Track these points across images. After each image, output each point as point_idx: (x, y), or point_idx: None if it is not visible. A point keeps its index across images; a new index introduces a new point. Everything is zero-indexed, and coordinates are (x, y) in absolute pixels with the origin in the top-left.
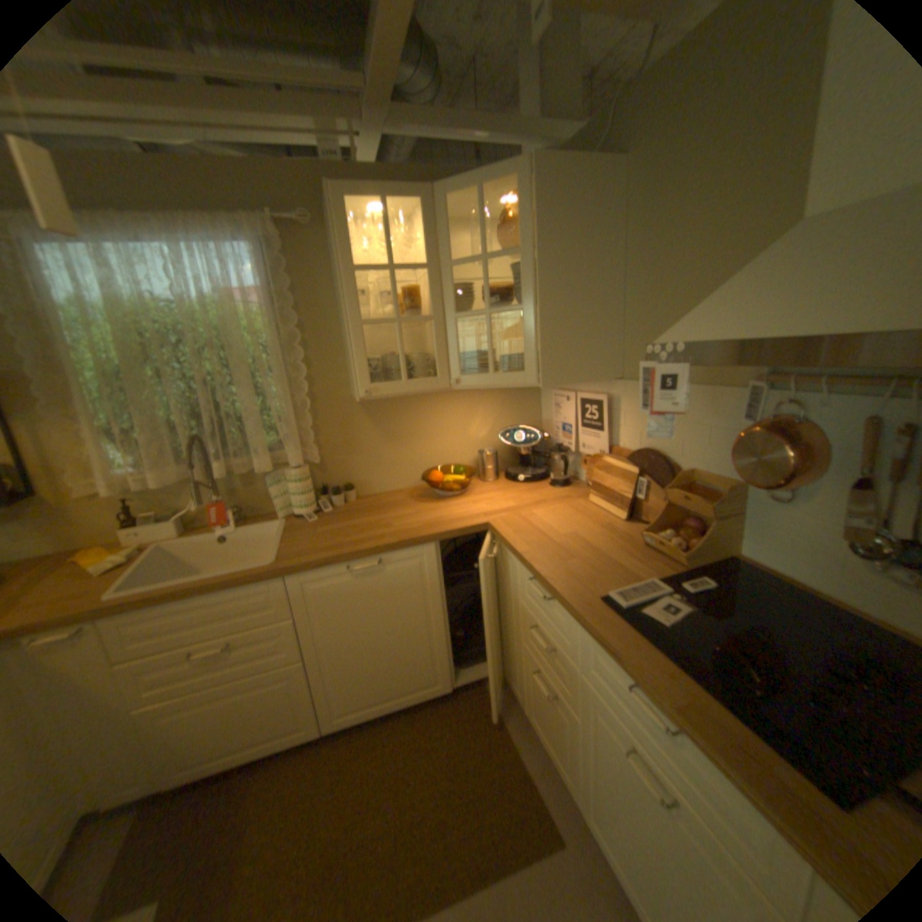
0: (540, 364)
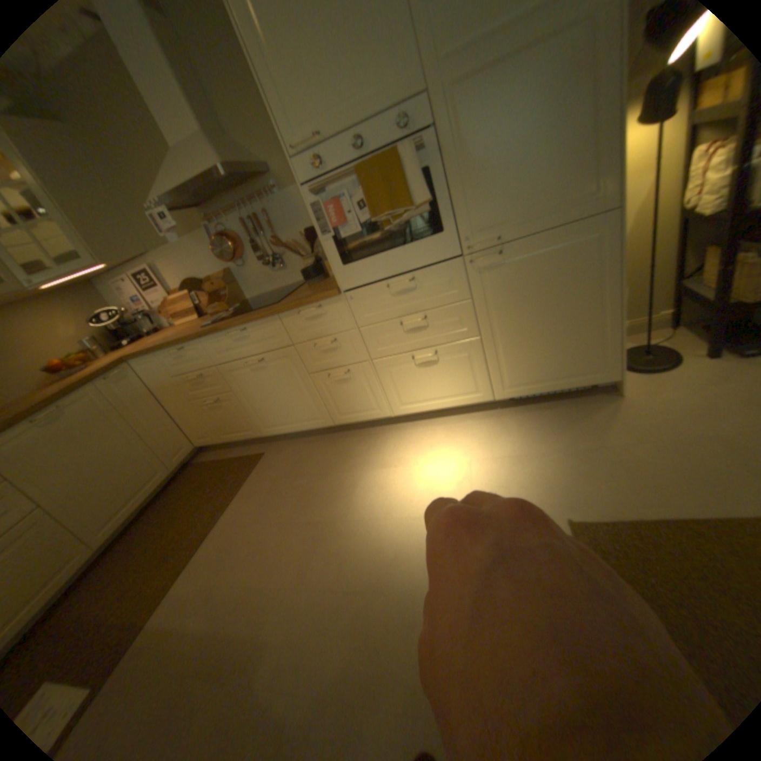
0: (90, 250)
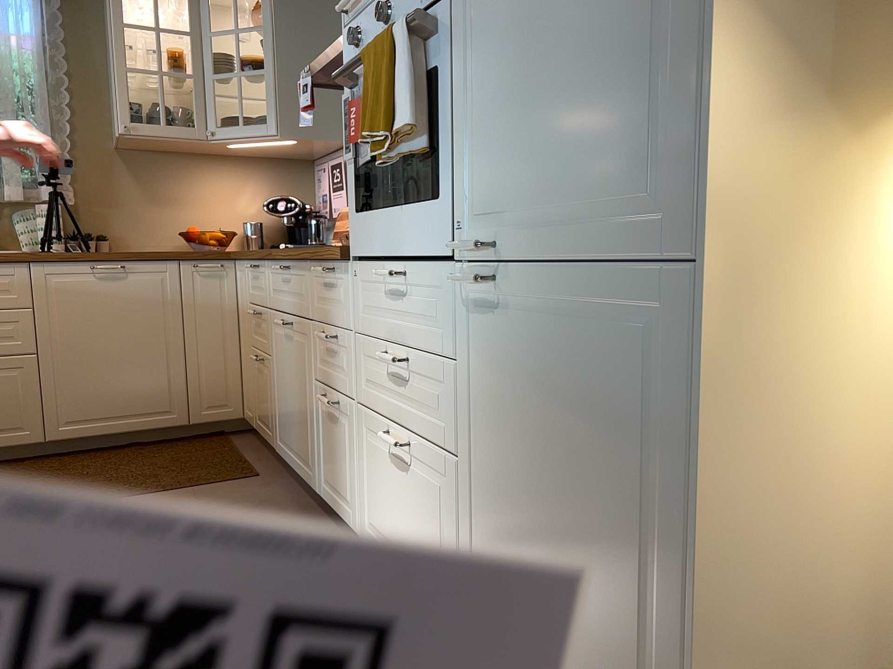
0: (278, 117)
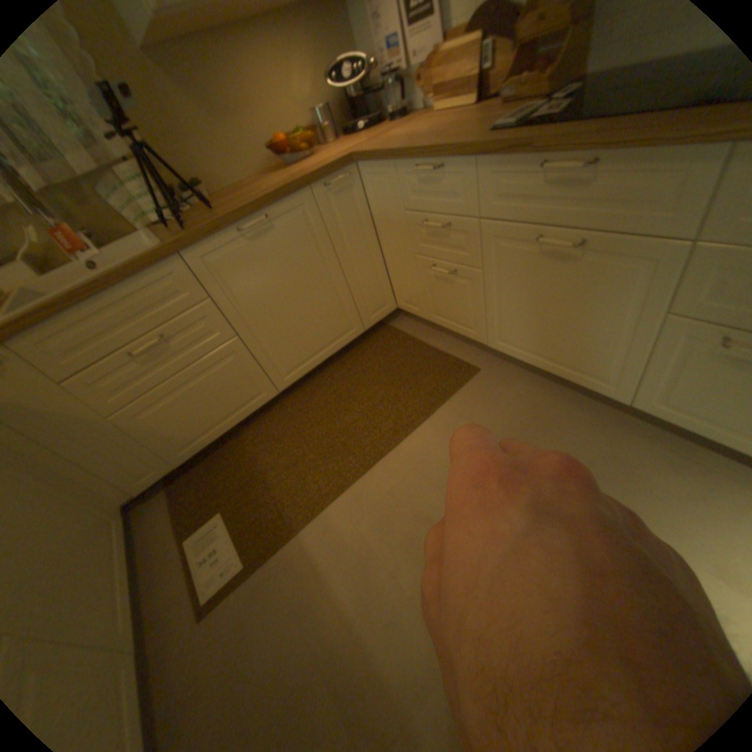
0: None
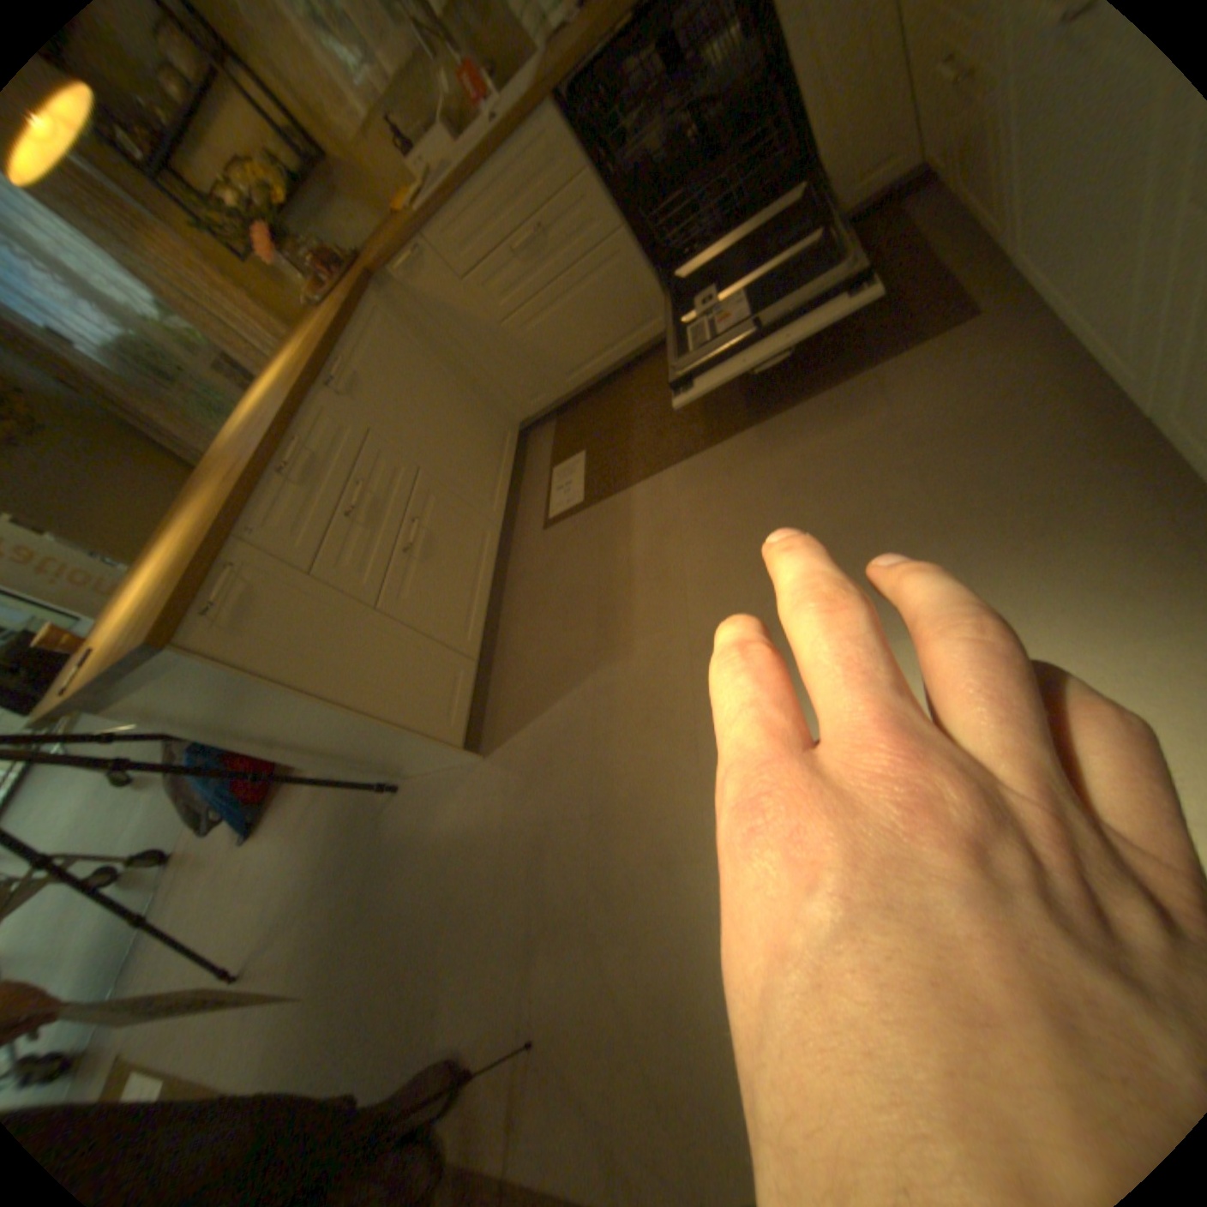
0: None
